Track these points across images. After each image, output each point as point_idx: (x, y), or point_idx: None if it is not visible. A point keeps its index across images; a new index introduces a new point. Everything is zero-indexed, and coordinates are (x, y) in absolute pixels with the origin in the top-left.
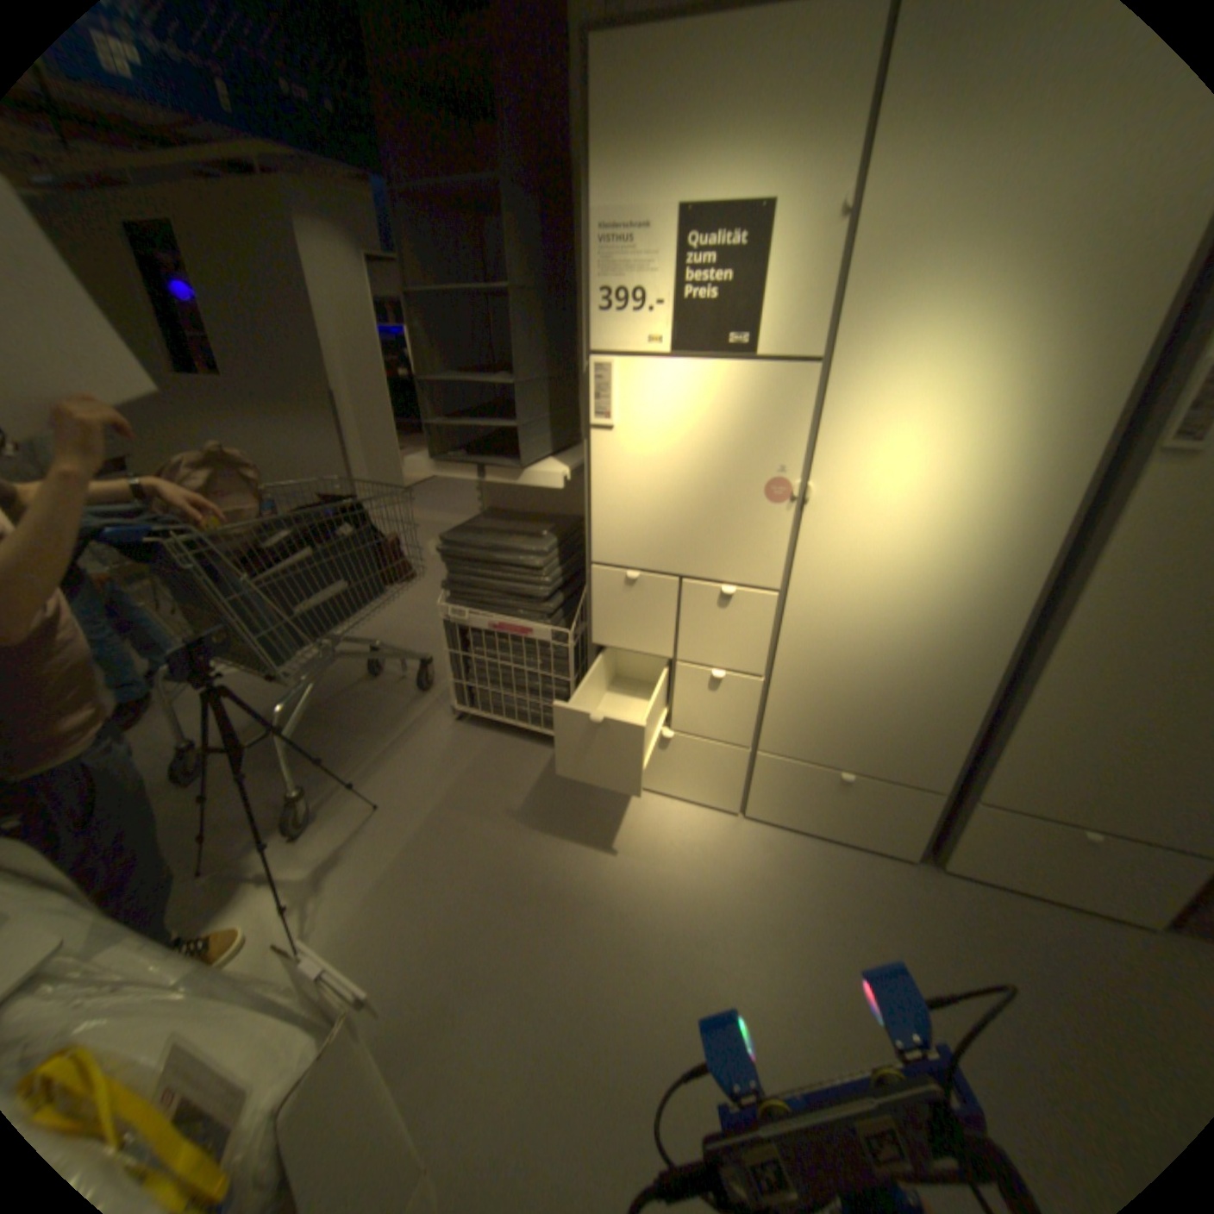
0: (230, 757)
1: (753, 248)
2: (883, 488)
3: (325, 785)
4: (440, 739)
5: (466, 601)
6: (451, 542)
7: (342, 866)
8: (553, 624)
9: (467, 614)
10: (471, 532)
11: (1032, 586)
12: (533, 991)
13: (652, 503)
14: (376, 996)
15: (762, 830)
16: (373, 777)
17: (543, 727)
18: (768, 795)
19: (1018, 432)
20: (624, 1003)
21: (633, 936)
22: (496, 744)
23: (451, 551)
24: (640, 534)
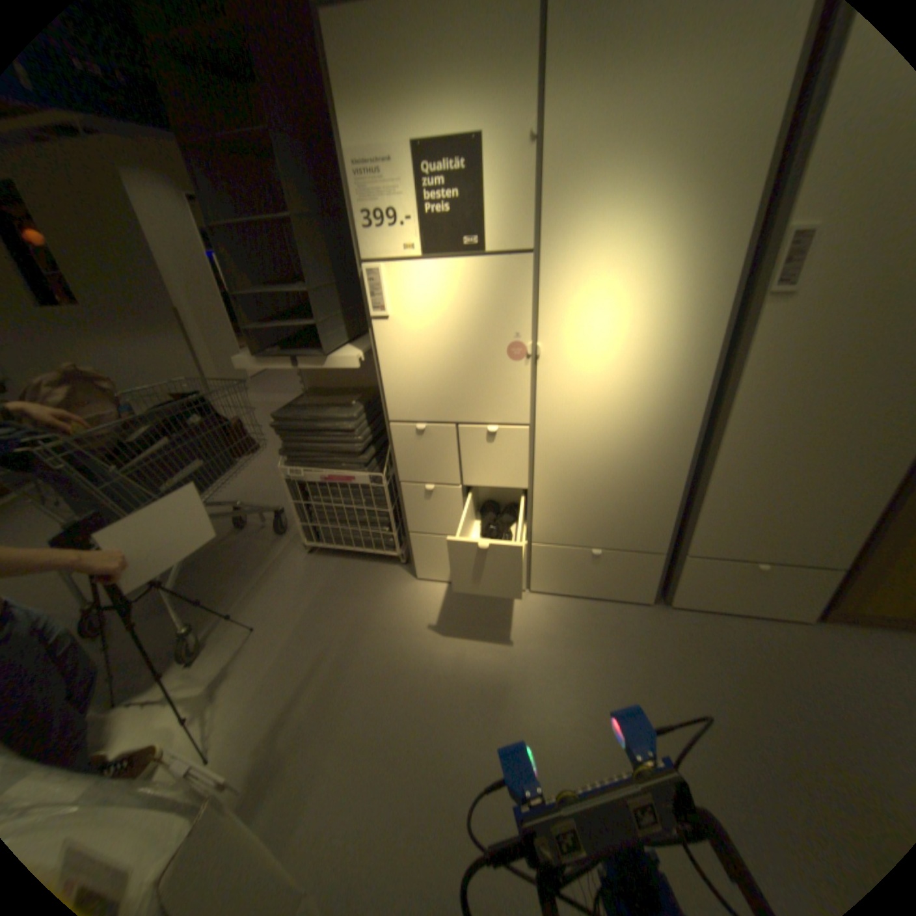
0: (121, 612)
1: (471, 171)
2: (590, 342)
3: (209, 619)
4: (297, 570)
5: (300, 462)
6: (281, 419)
7: (230, 679)
8: (369, 471)
9: (302, 472)
10: (296, 409)
11: (701, 399)
12: (387, 746)
13: (427, 371)
14: (267, 772)
15: (543, 599)
16: (247, 607)
17: (374, 549)
18: (544, 574)
19: (676, 291)
20: (455, 742)
21: (456, 692)
22: (341, 567)
23: (282, 425)
24: (422, 396)
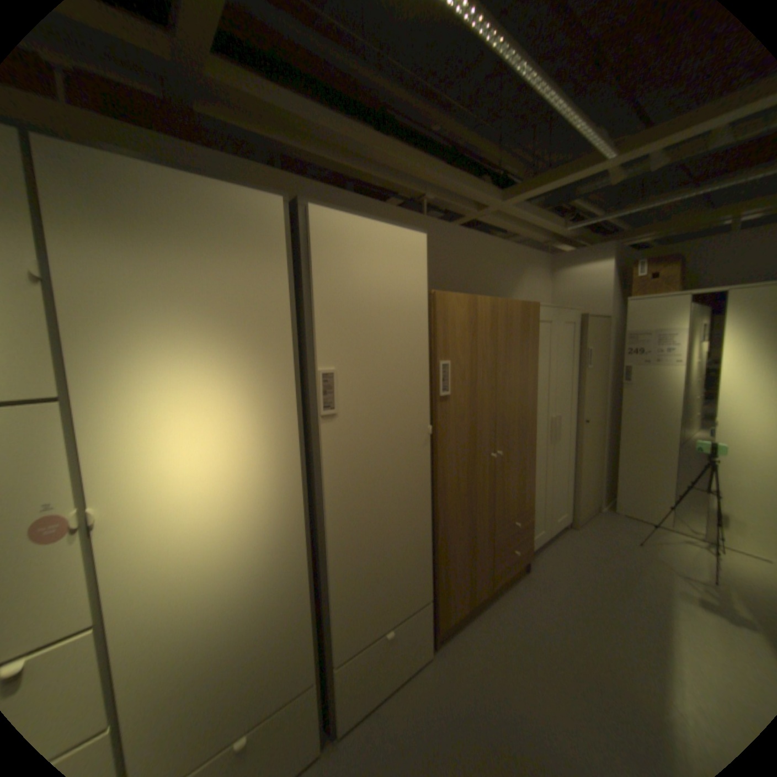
0: None
1: None
2: (168, 488)
3: None
4: None
5: None
6: None
7: None
8: None
9: None
10: None
11: (298, 512)
12: None
13: None
14: None
15: None
16: None
17: None
18: None
19: (249, 423)
20: None
21: None
22: None
23: None
24: None
